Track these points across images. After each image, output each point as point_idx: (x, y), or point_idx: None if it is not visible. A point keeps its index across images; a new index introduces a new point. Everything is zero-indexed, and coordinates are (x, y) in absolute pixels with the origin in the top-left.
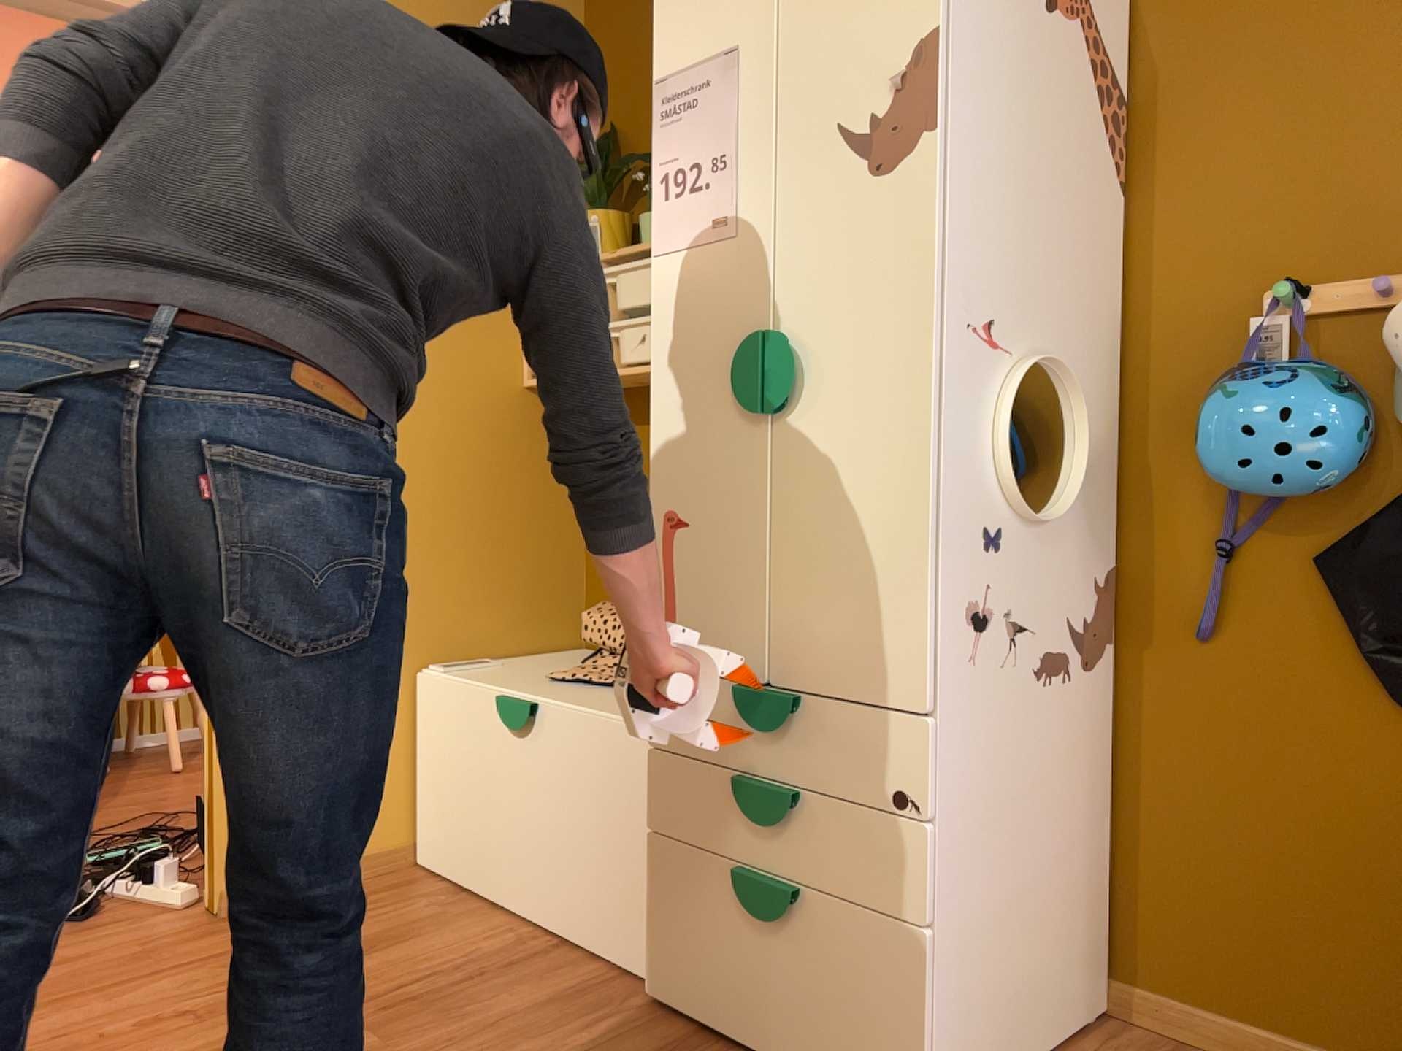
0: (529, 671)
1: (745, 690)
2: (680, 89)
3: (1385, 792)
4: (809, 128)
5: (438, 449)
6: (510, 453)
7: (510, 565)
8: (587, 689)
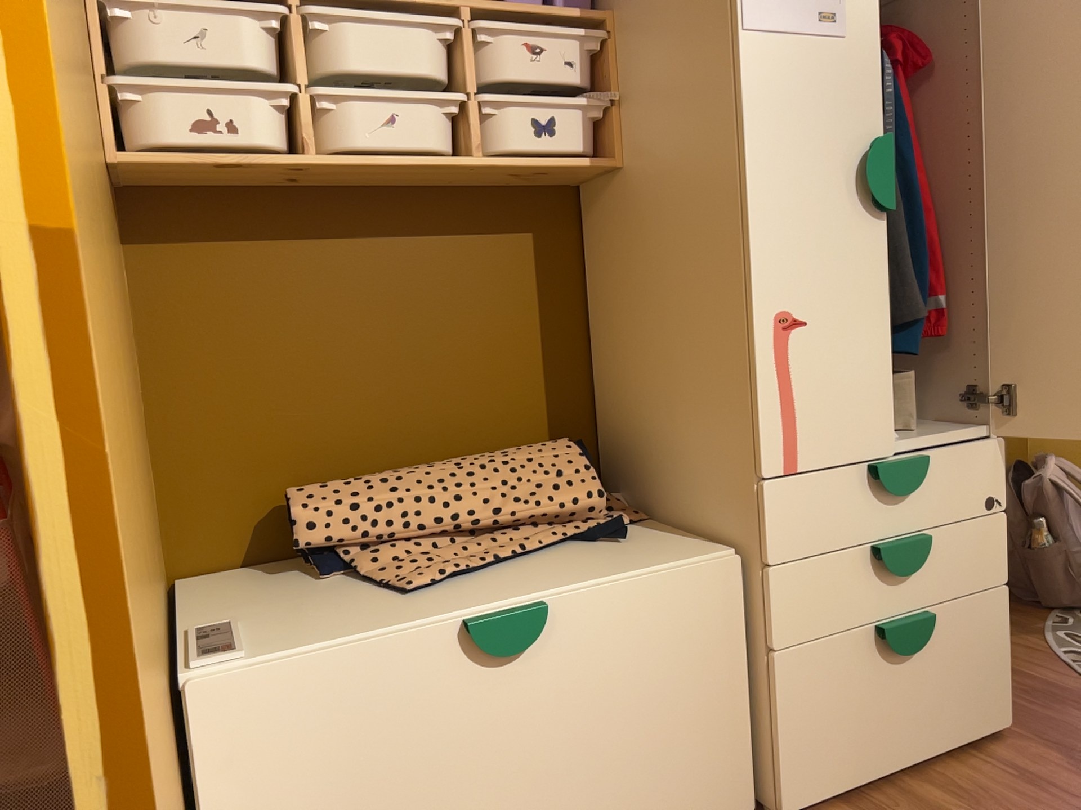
0: (311, 606)
1: (890, 464)
2: None
3: None
4: None
5: None
6: None
7: None
8: (487, 577)
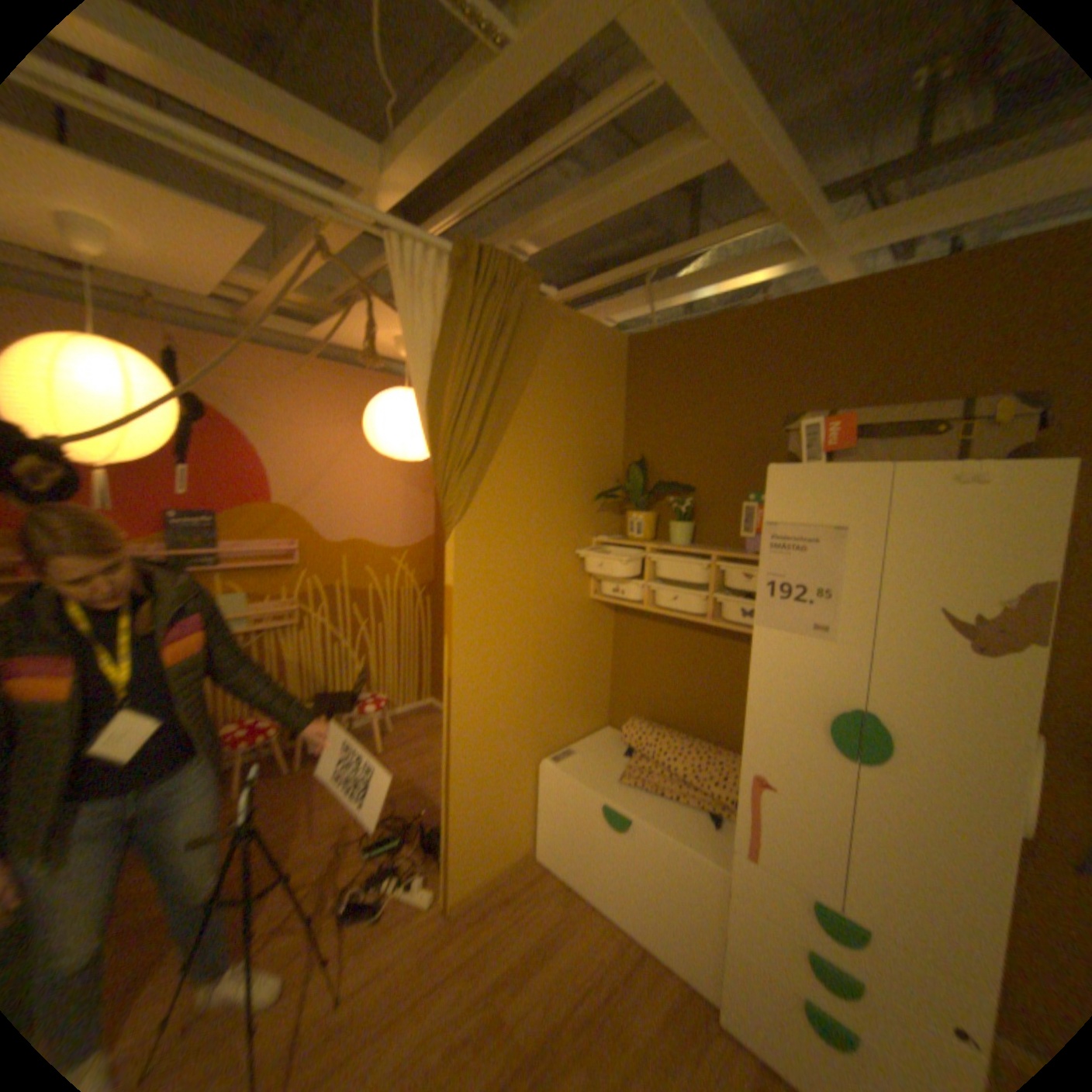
0: (601, 763)
1: (826, 912)
2: (791, 534)
3: None
4: (914, 600)
5: (553, 642)
6: (583, 634)
7: (581, 693)
8: (649, 797)
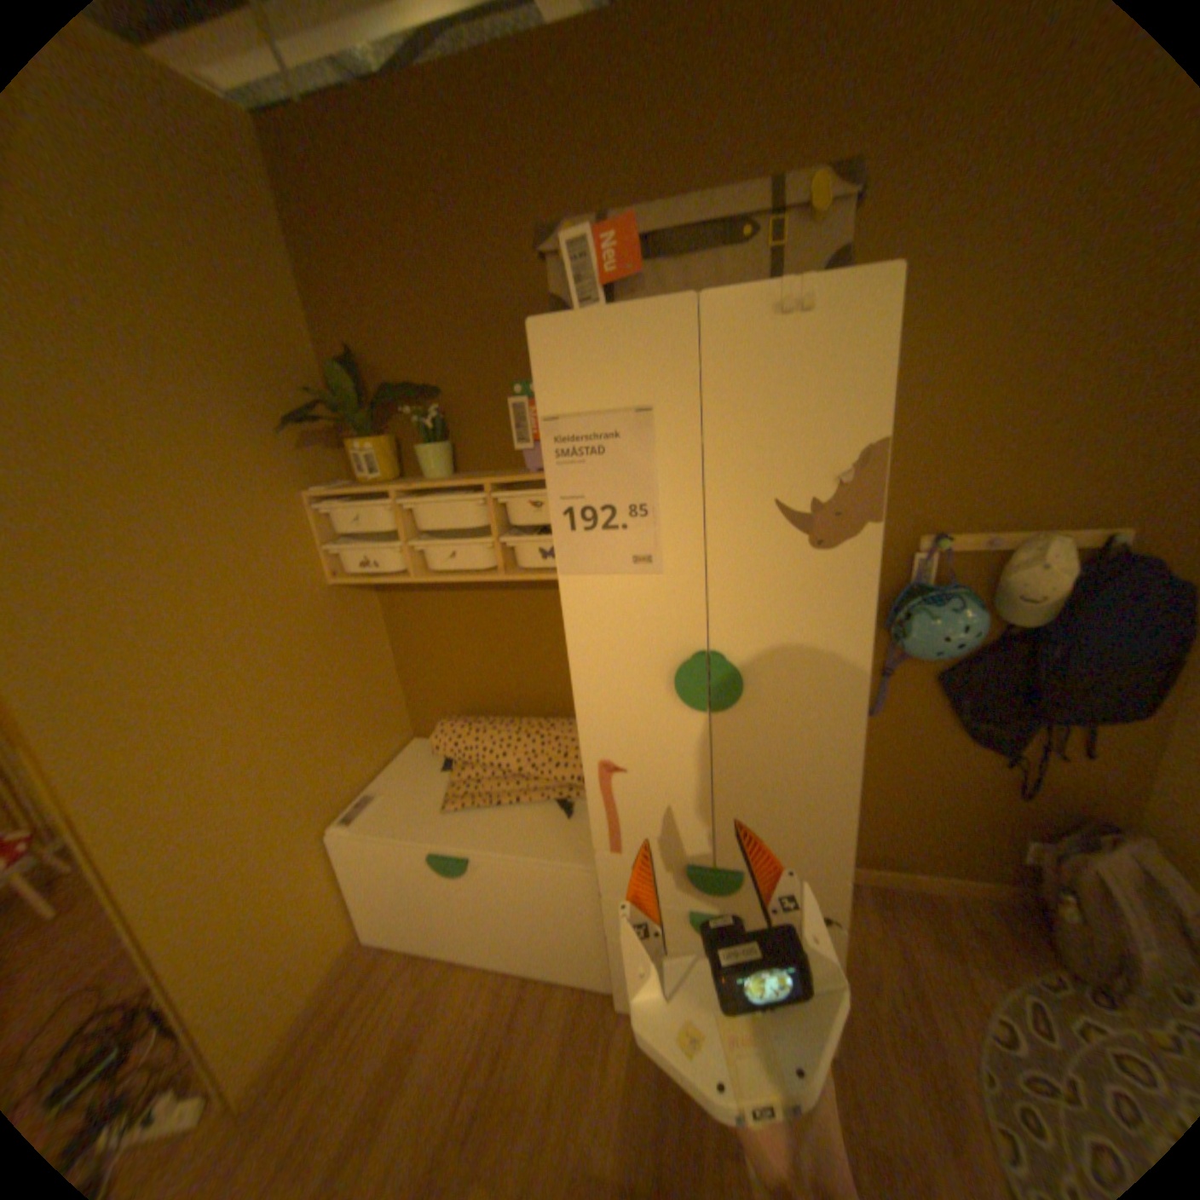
0: (412, 797)
1: (698, 874)
2: (579, 432)
3: (958, 775)
4: (742, 497)
5: (284, 670)
6: (335, 639)
7: (358, 717)
8: (483, 815)
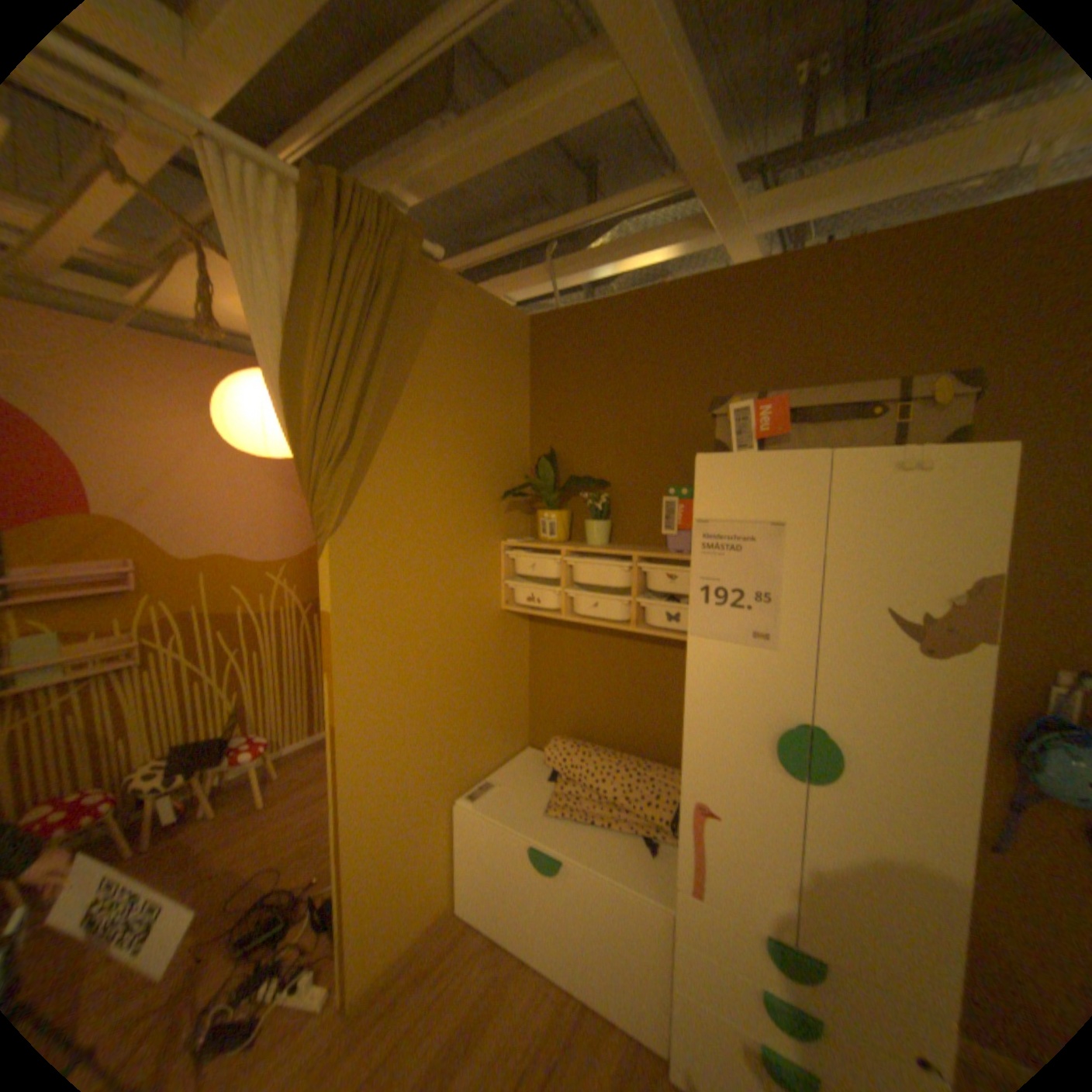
0: (522, 795)
1: (779, 950)
2: (724, 533)
3: None
4: (858, 602)
5: (461, 665)
6: (495, 650)
7: (496, 716)
8: (578, 829)
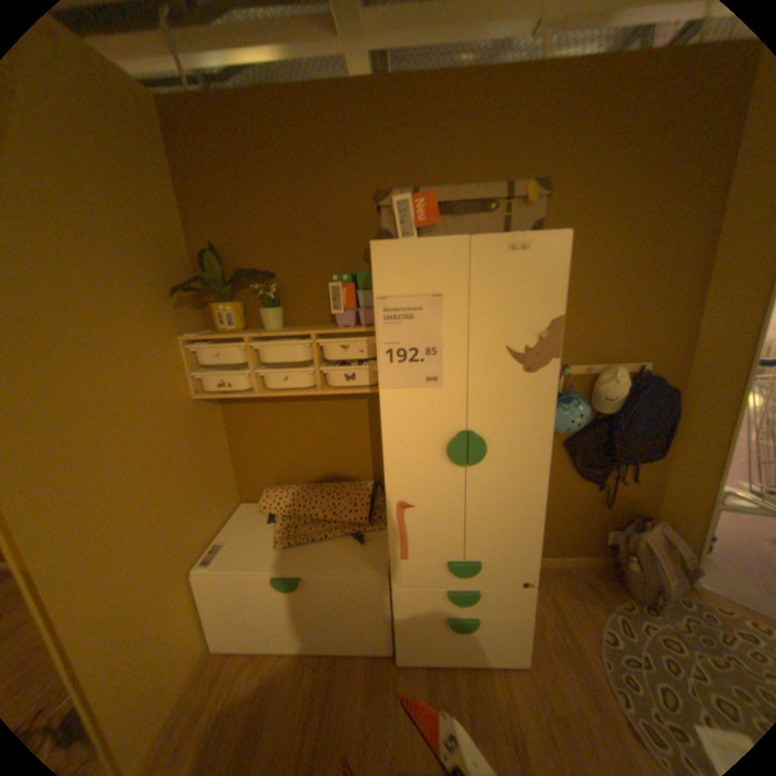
0: (250, 542)
1: (456, 566)
2: (399, 306)
3: (574, 498)
4: (489, 344)
5: (165, 459)
6: (195, 437)
7: (208, 491)
8: (303, 549)
